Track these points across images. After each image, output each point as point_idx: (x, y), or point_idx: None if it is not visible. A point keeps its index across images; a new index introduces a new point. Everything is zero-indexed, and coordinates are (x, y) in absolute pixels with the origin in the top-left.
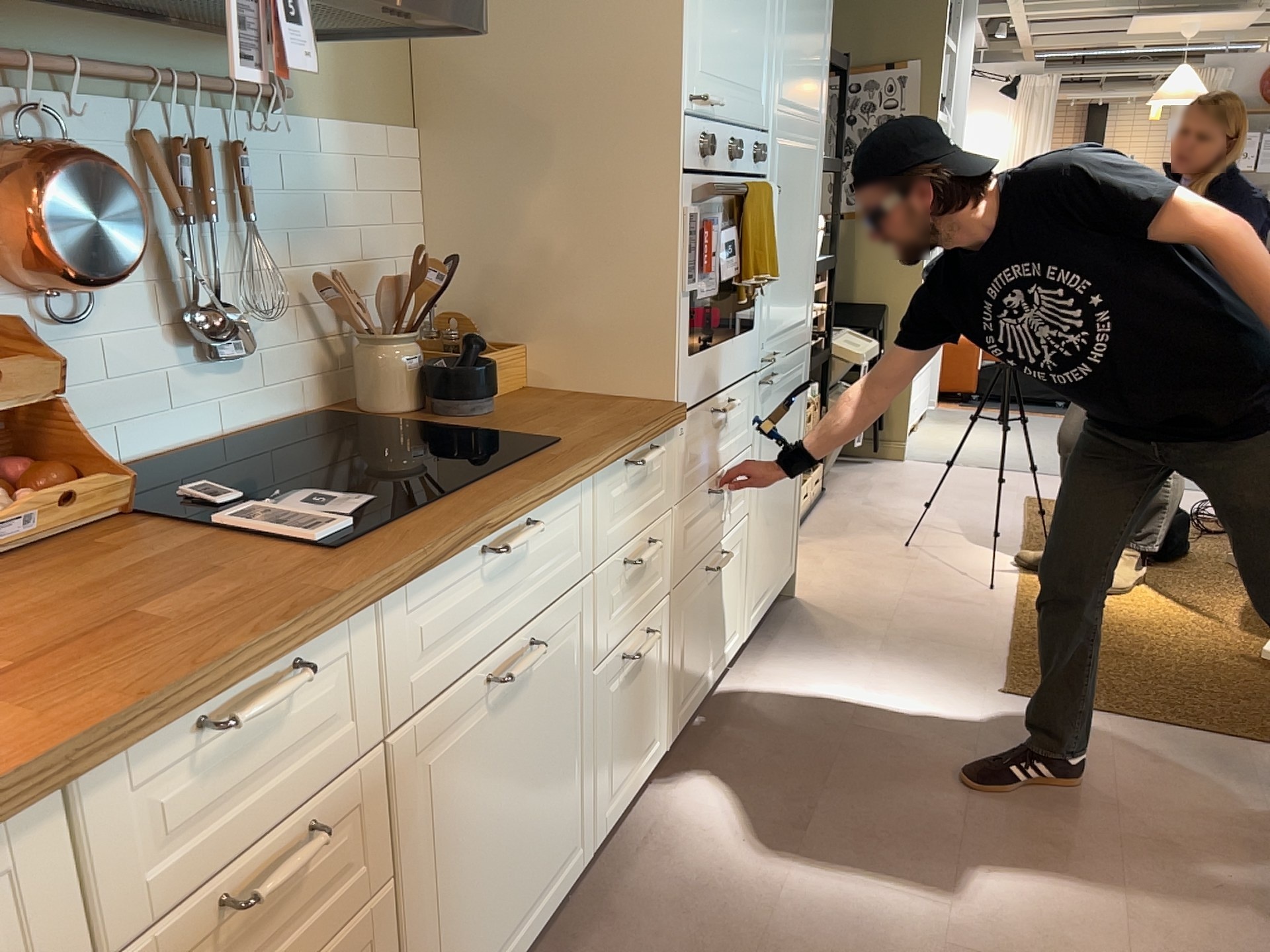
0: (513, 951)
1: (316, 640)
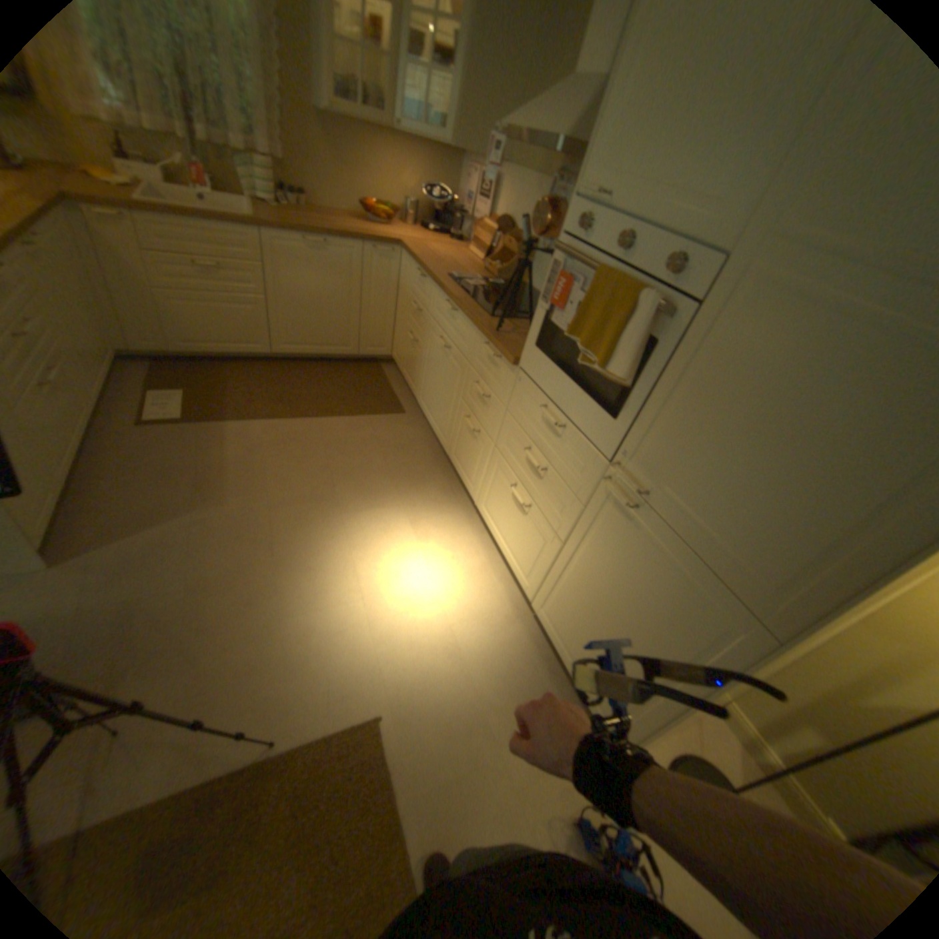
0: (430, 423)
1: (426, 276)
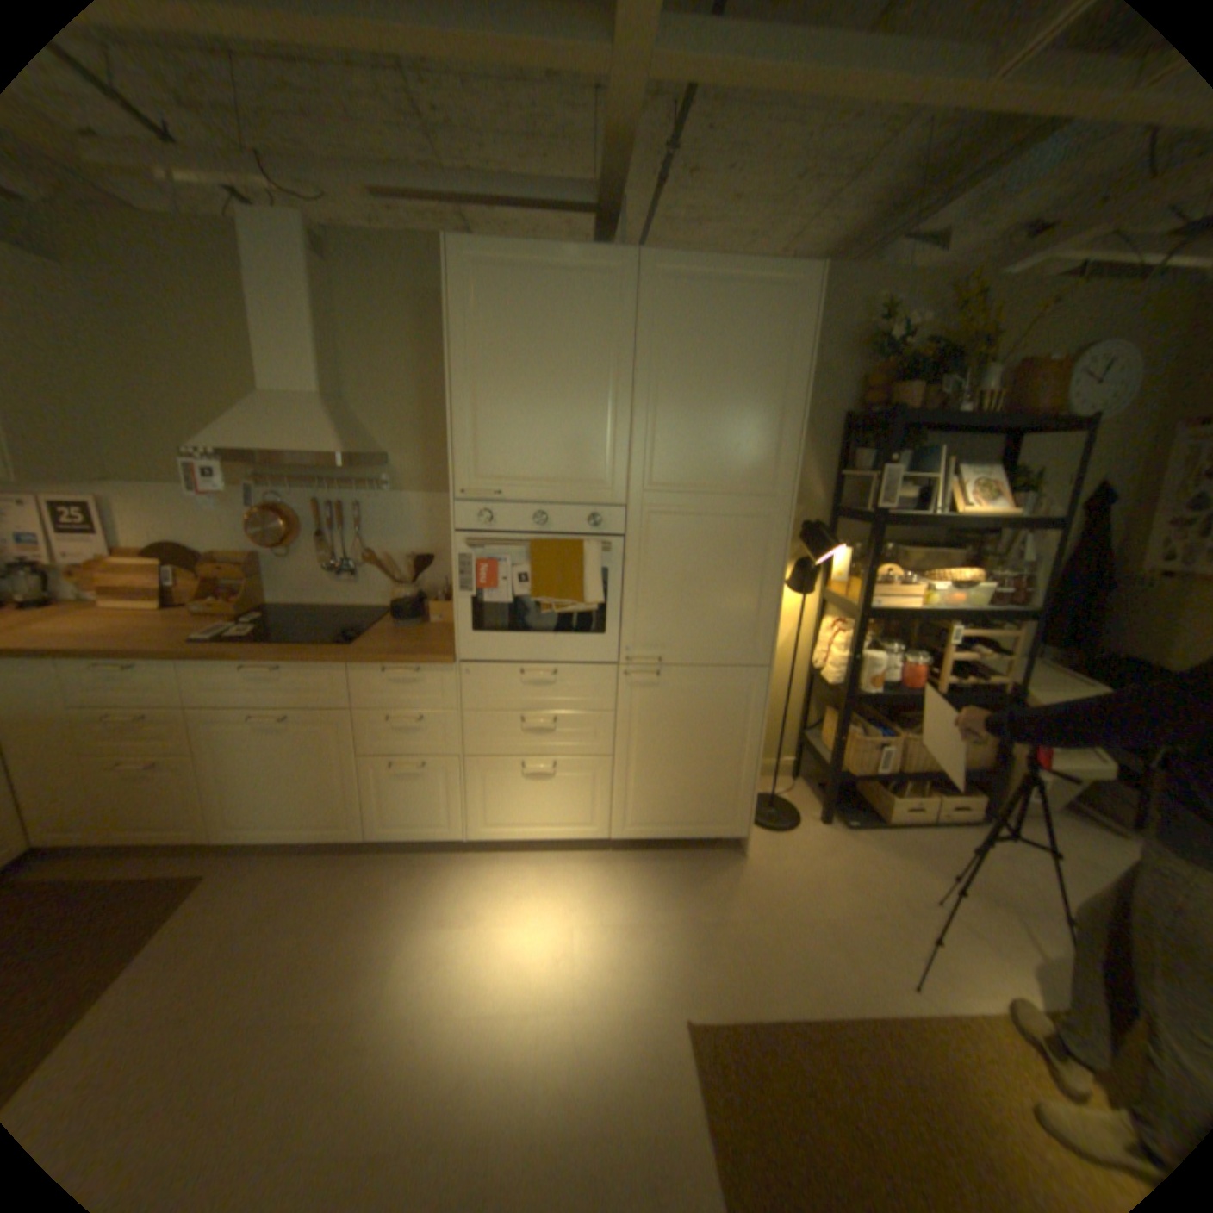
0: (285, 838)
1: (138, 662)
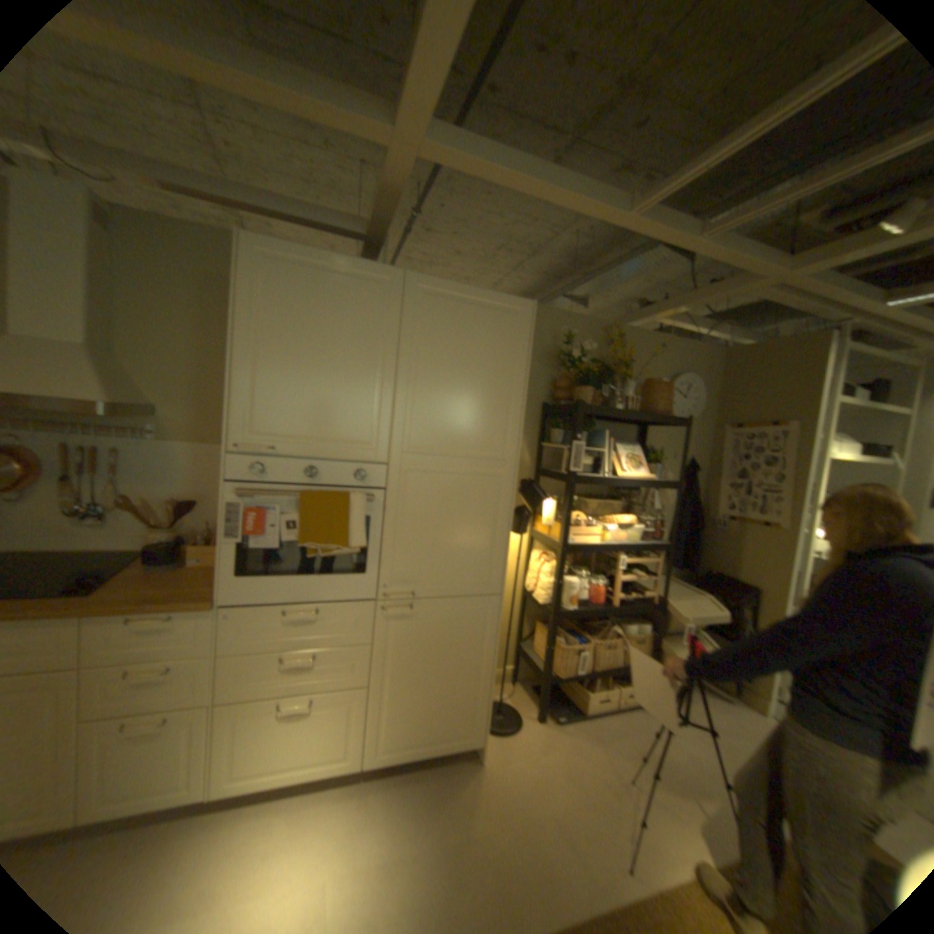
0: None
1: None
